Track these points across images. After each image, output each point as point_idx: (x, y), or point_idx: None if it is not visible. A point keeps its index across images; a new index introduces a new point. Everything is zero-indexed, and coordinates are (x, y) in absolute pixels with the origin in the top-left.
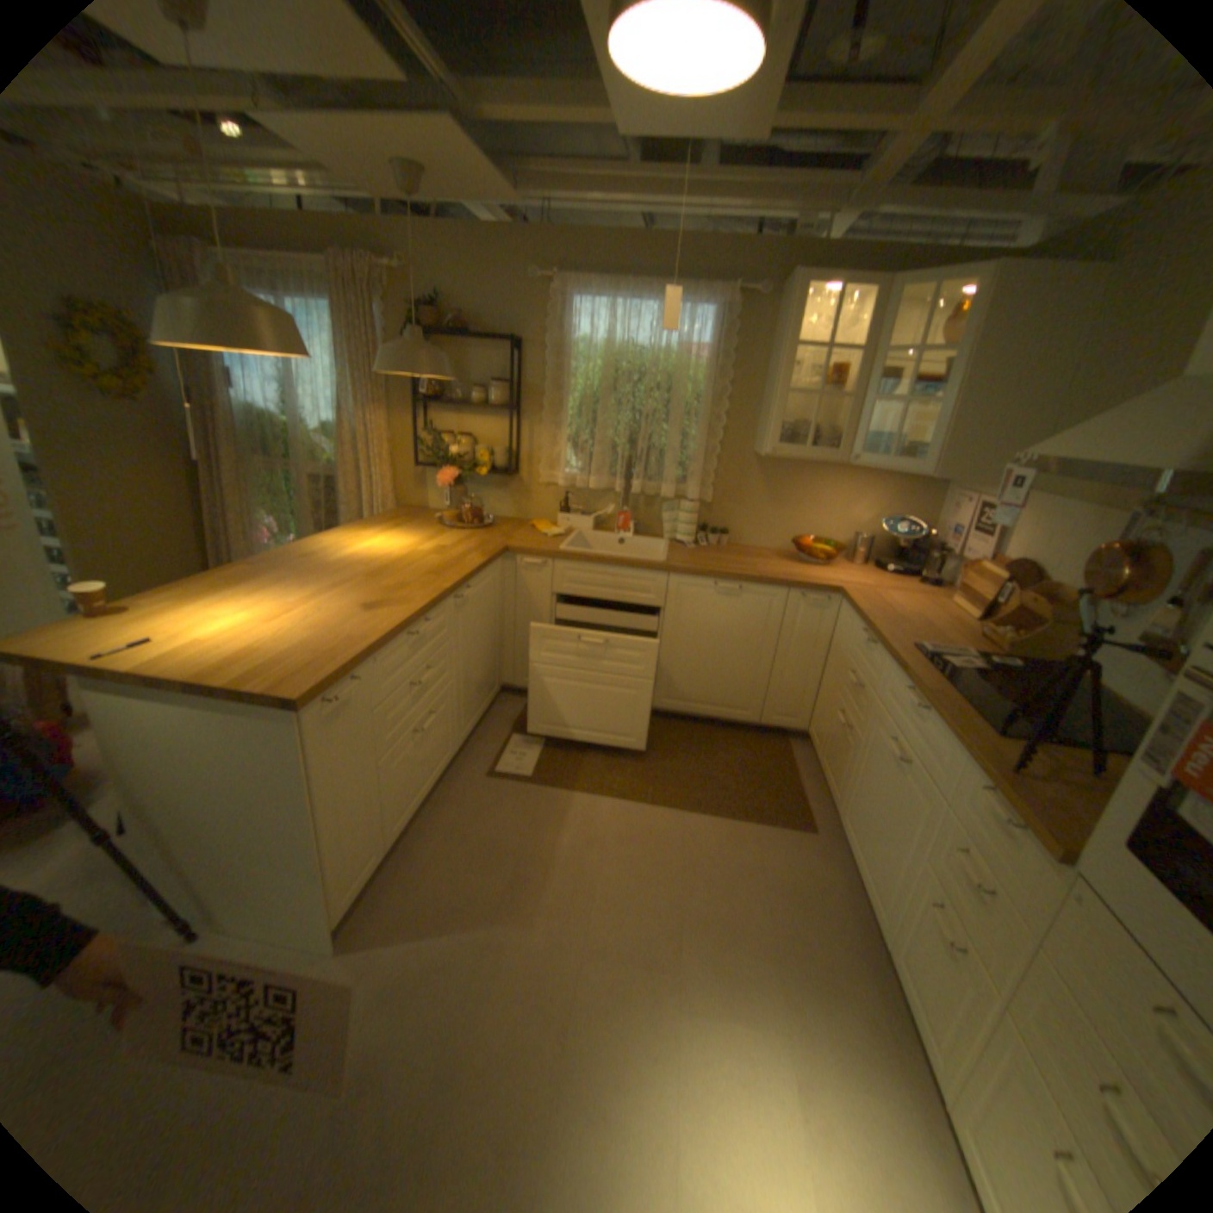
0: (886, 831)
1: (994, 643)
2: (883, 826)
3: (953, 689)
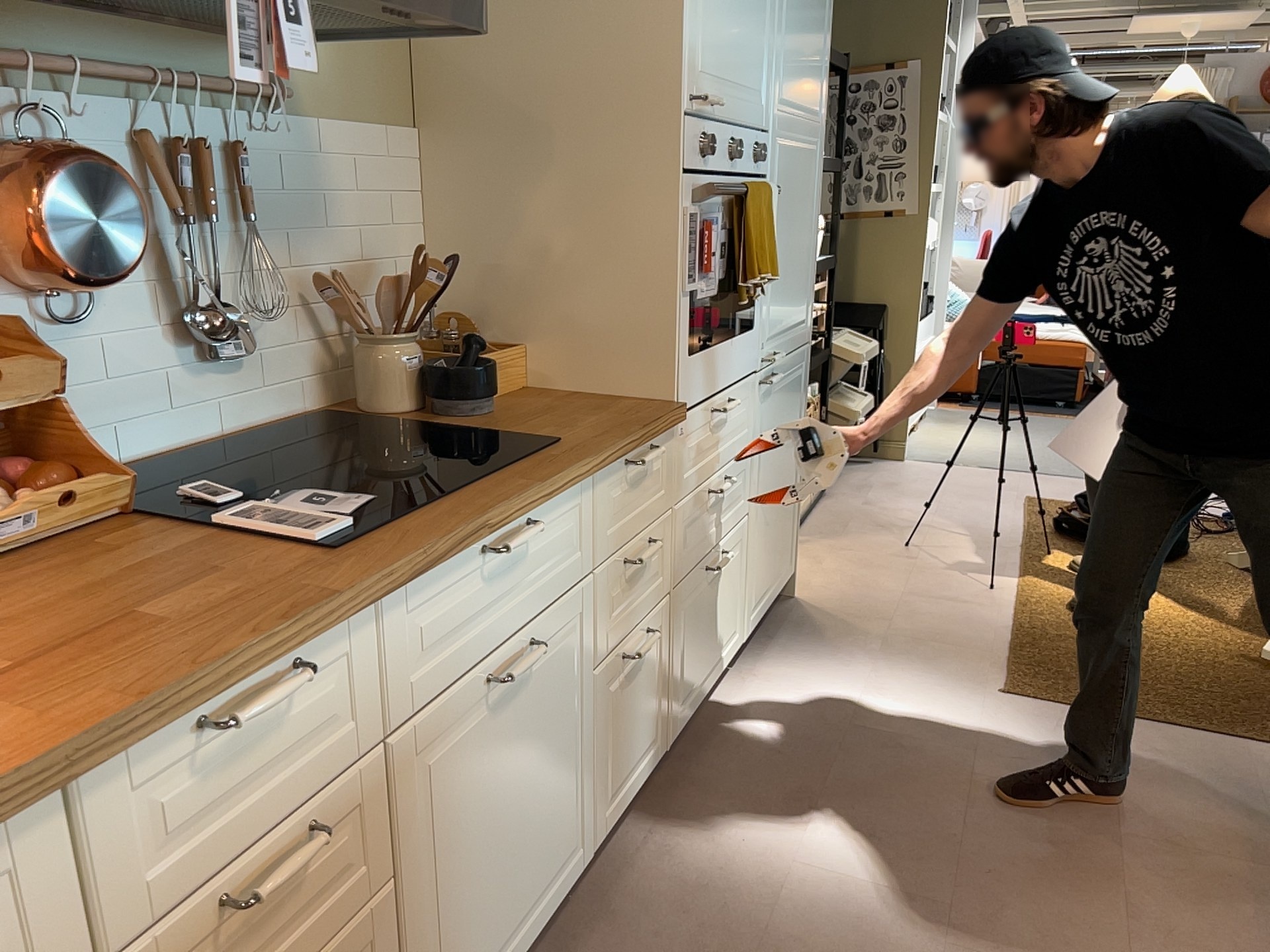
0: (529, 804)
1: (28, 541)
2: (521, 813)
3: (476, 482)
